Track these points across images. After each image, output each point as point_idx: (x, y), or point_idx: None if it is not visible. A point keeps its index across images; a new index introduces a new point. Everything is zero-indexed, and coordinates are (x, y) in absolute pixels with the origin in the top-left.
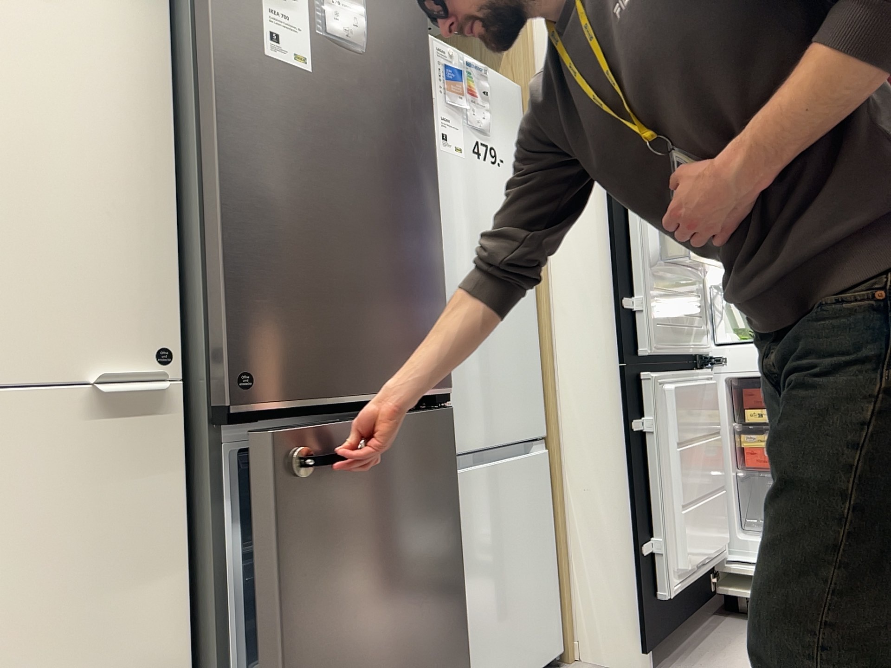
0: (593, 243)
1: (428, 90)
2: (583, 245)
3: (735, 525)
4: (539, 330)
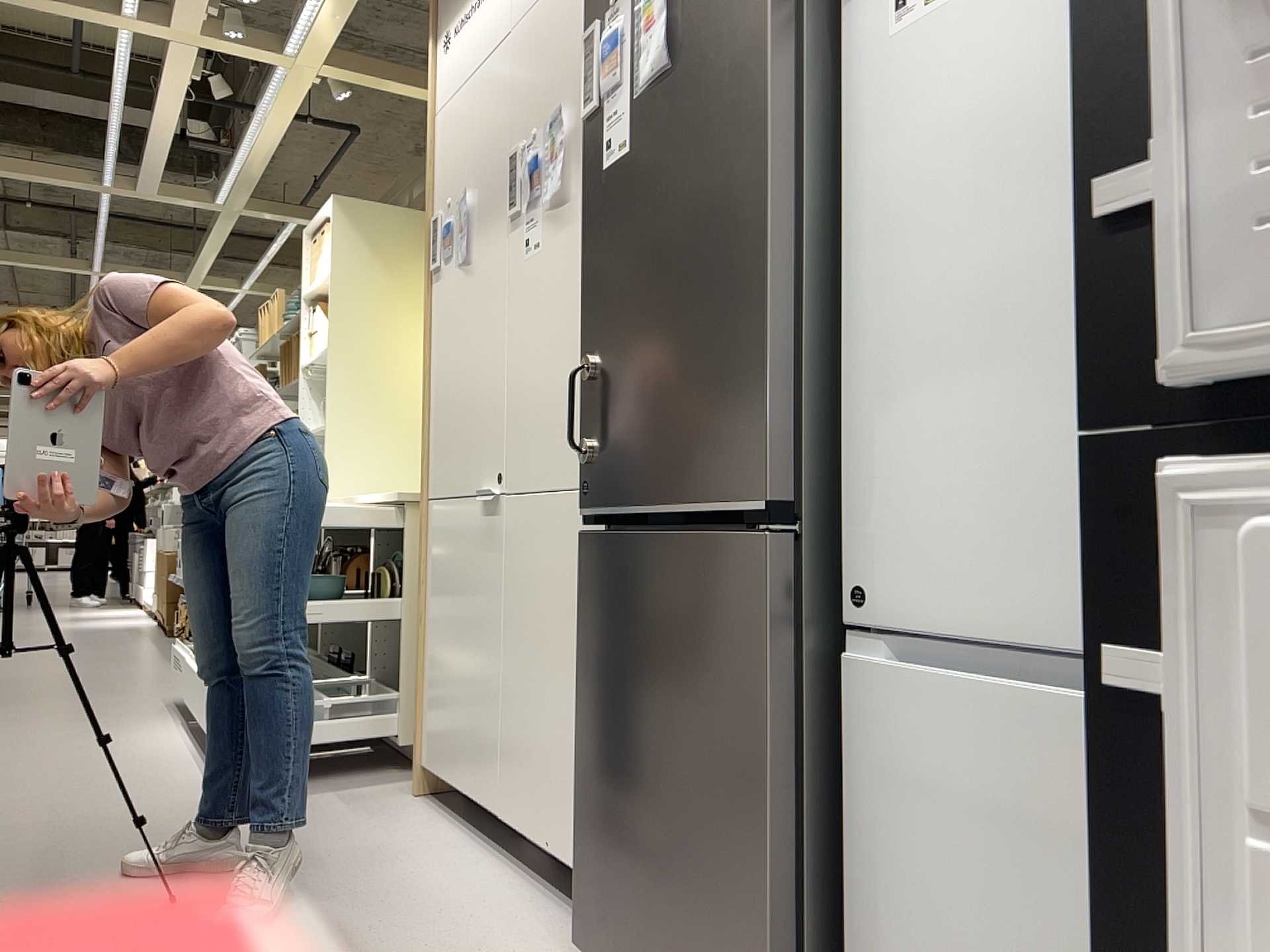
0: None
1: (762, 10)
2: None
3: None
4: None
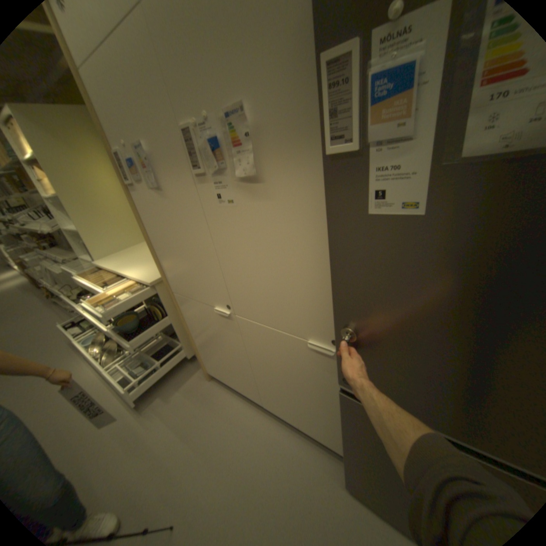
0: None
1: None
2: None
3: None
4: None
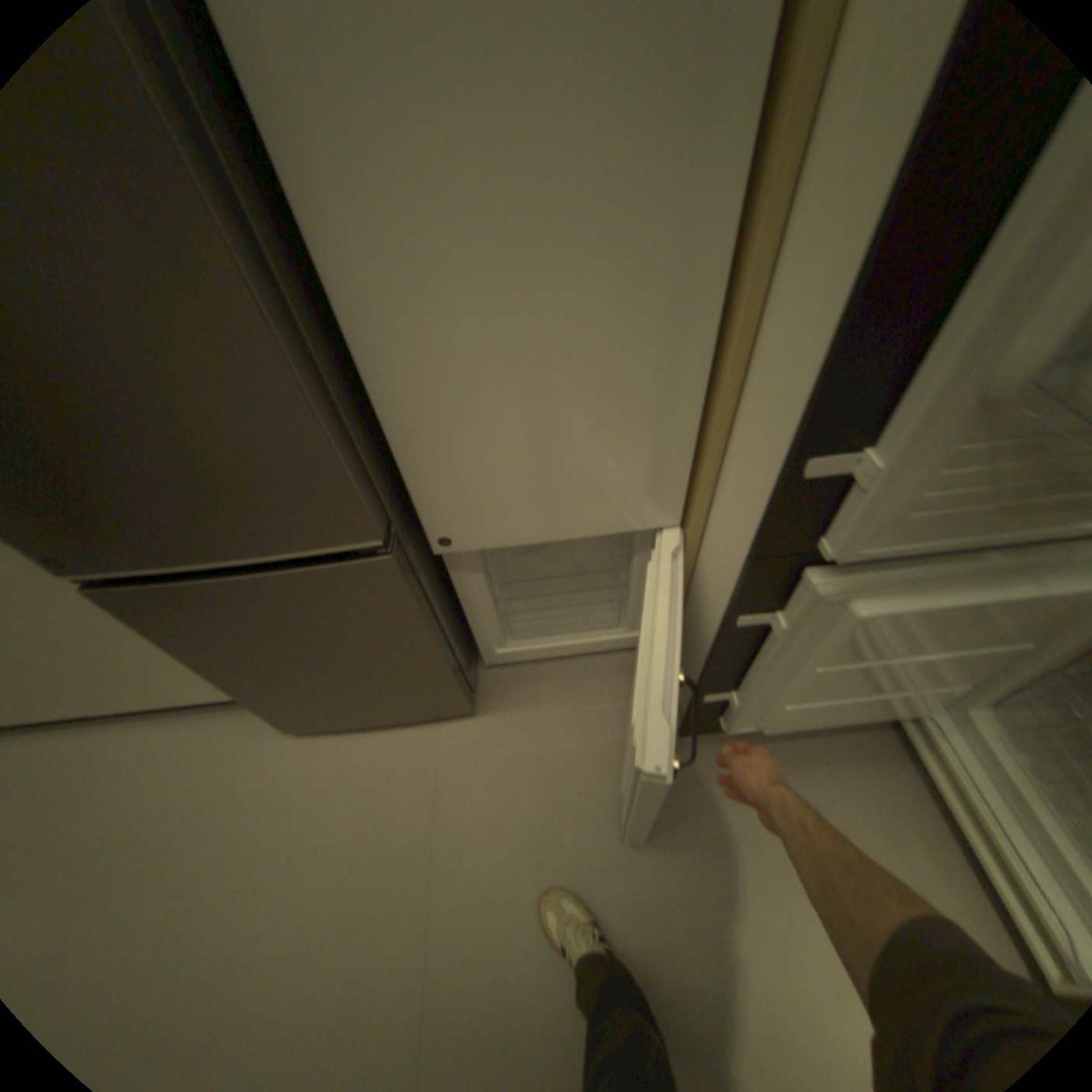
0: (855, 253)
1: None
2: (839, 242)
3: (977, 701)
4: (715, 381)
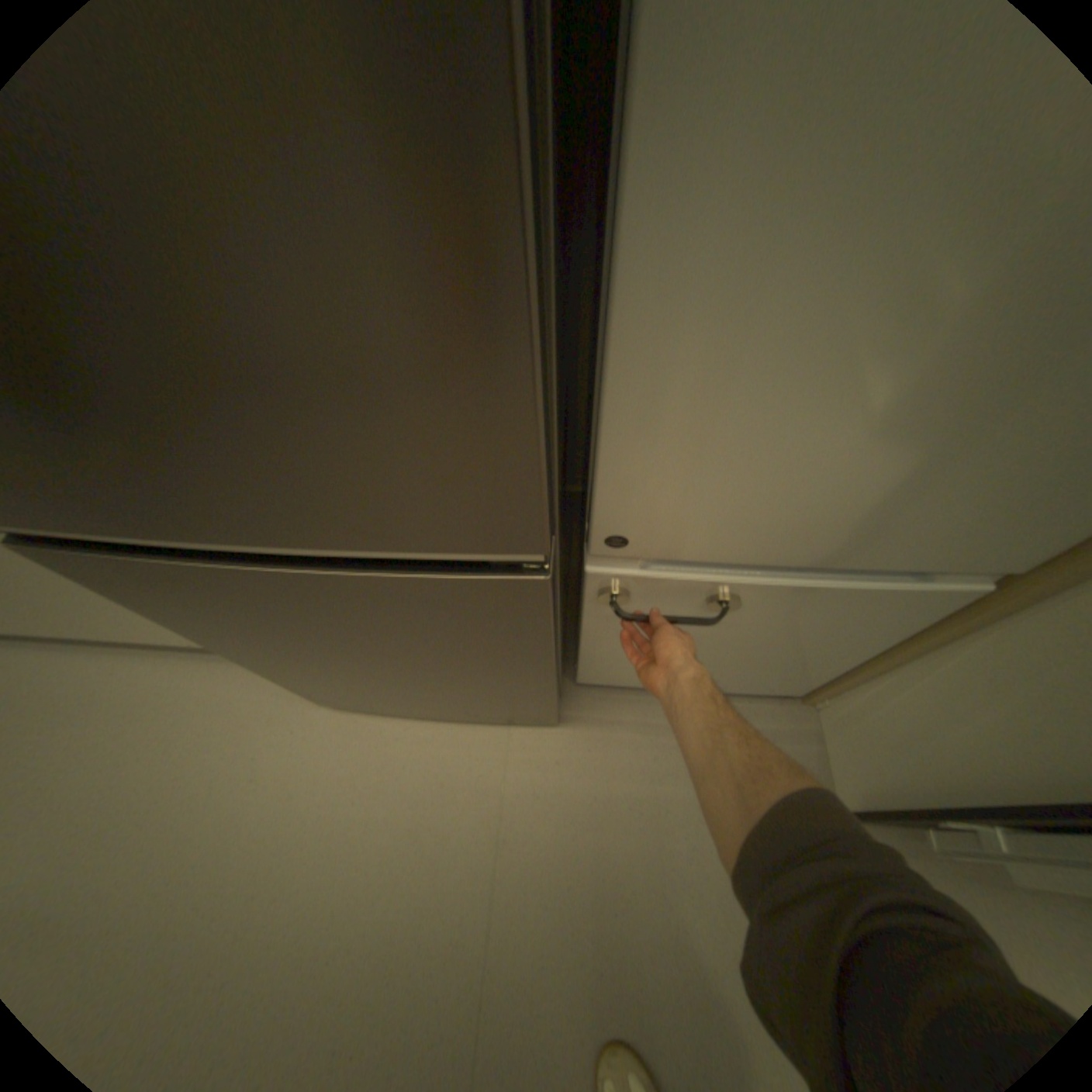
0: None
1: None
2: None
3: None
4: None
